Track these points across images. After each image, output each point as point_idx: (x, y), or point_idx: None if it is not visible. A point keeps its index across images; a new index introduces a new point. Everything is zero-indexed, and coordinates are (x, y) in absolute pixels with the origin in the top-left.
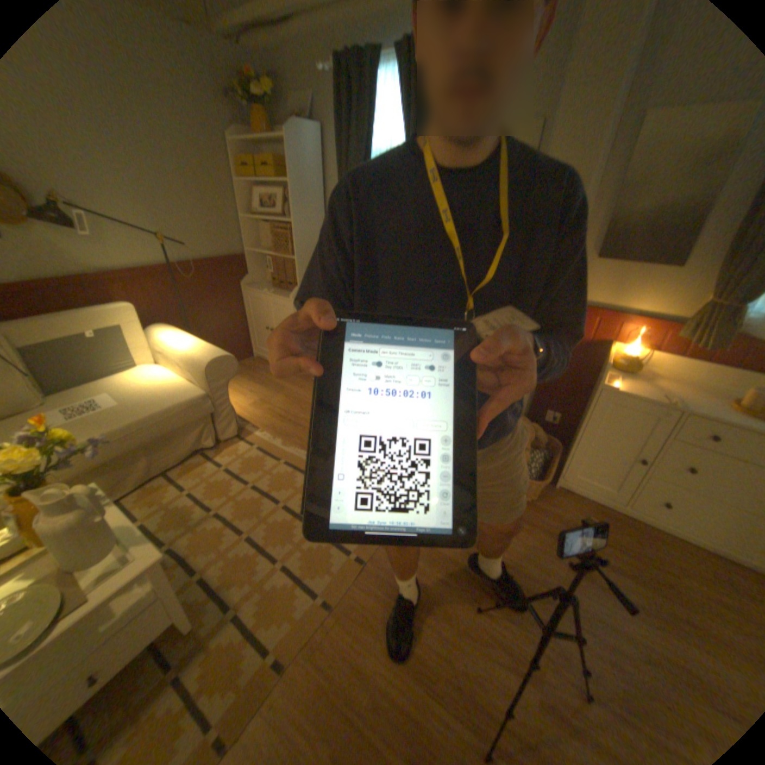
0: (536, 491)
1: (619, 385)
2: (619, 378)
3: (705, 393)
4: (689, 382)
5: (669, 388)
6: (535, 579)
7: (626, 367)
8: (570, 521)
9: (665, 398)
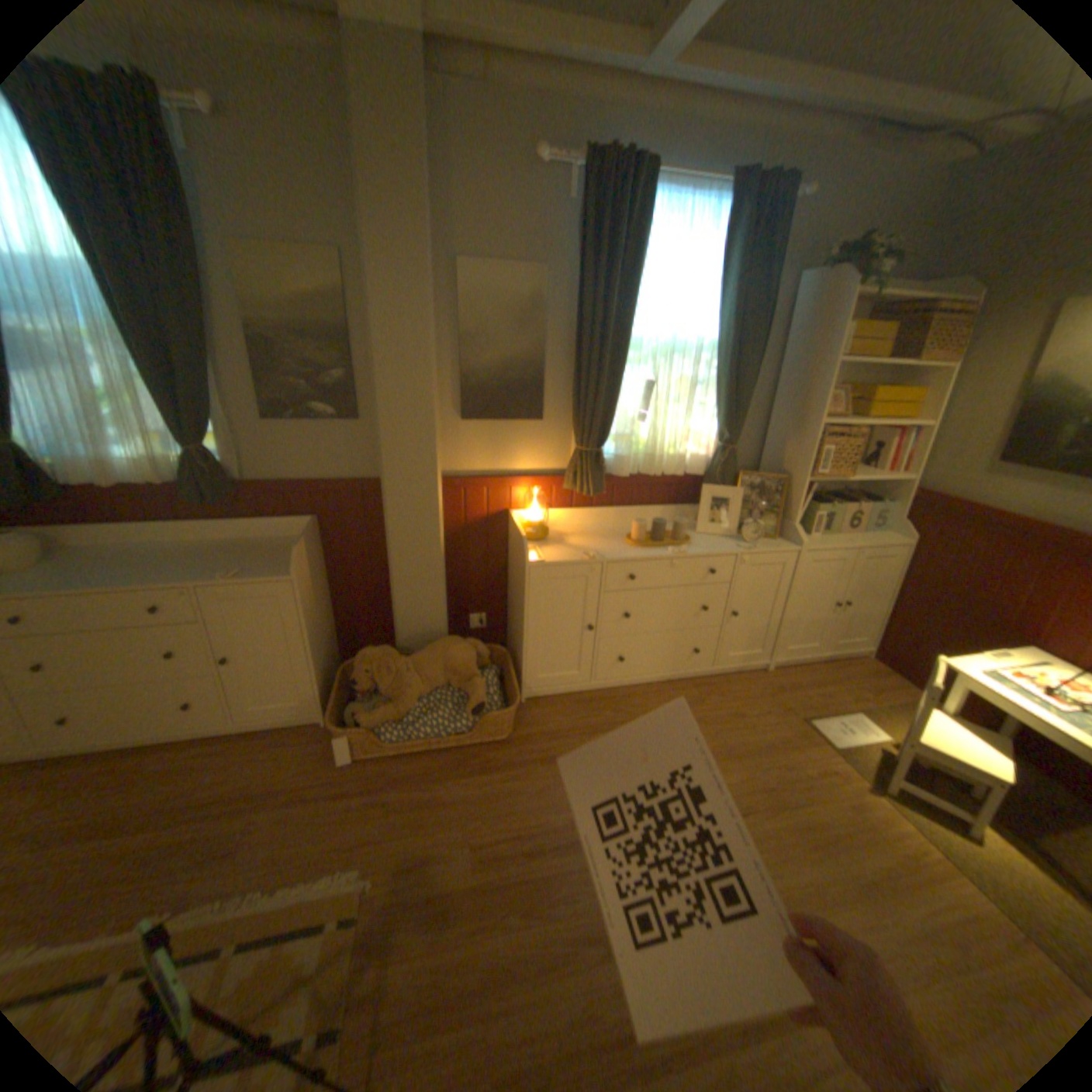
0: (510, 720)
1: (541, 556)
2: (536, 549)
3: (602, 537)
4: (586, 531)
5: (577, 543)
6: (564, 826)
7: (535, 535)
8: (554, 731)
9: (583, 554)
